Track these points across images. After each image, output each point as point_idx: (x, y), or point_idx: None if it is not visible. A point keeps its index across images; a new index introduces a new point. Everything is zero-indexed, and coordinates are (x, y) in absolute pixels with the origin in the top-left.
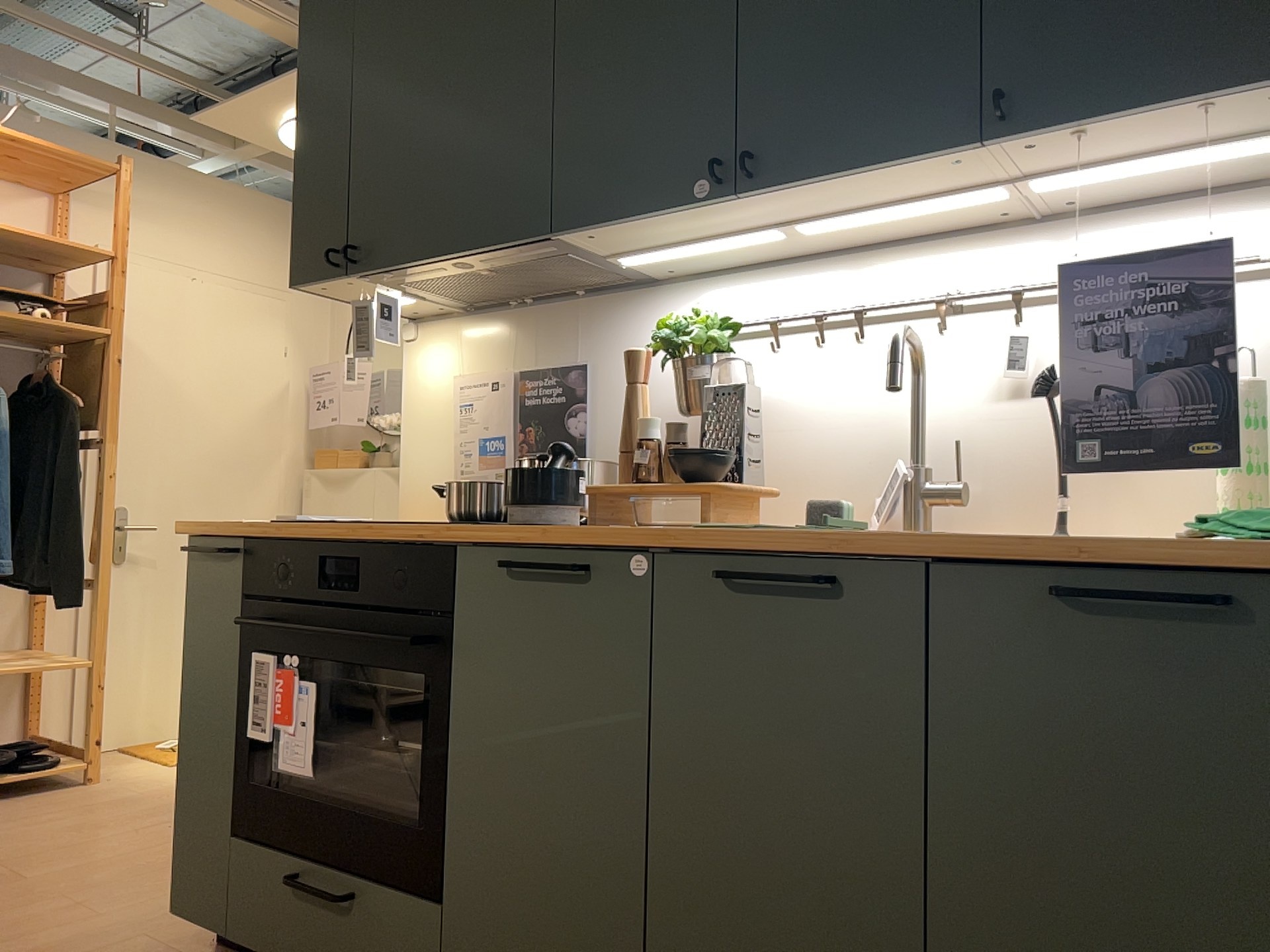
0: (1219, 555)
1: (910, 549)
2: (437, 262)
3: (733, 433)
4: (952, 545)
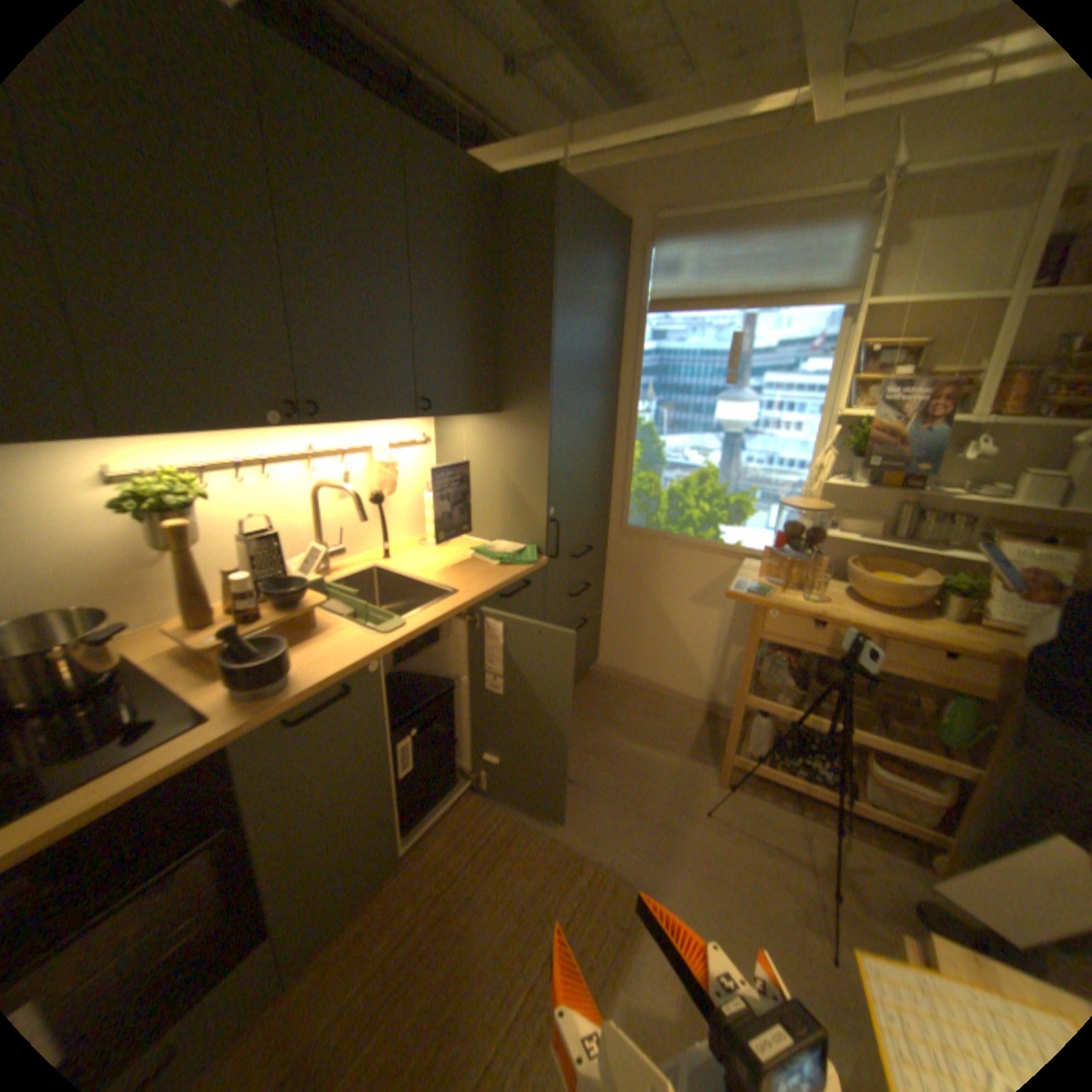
0: (521, 572)
1: (473, 603)
2: None
3: (276, 564)
4: (484, 597)
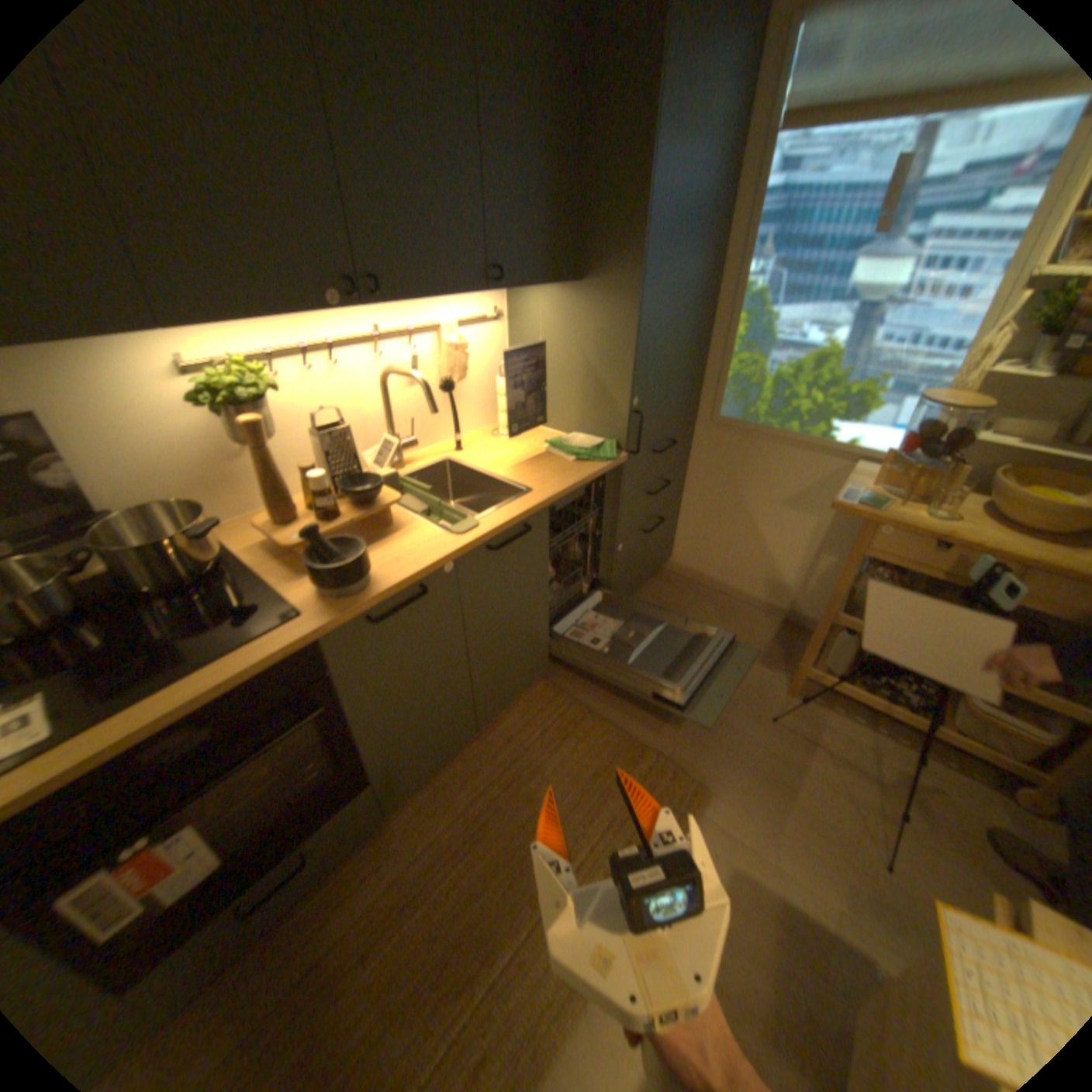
0: (597, 470)
1: (547, 504)
2: None
3: (348, 461)
4: (558, 498)
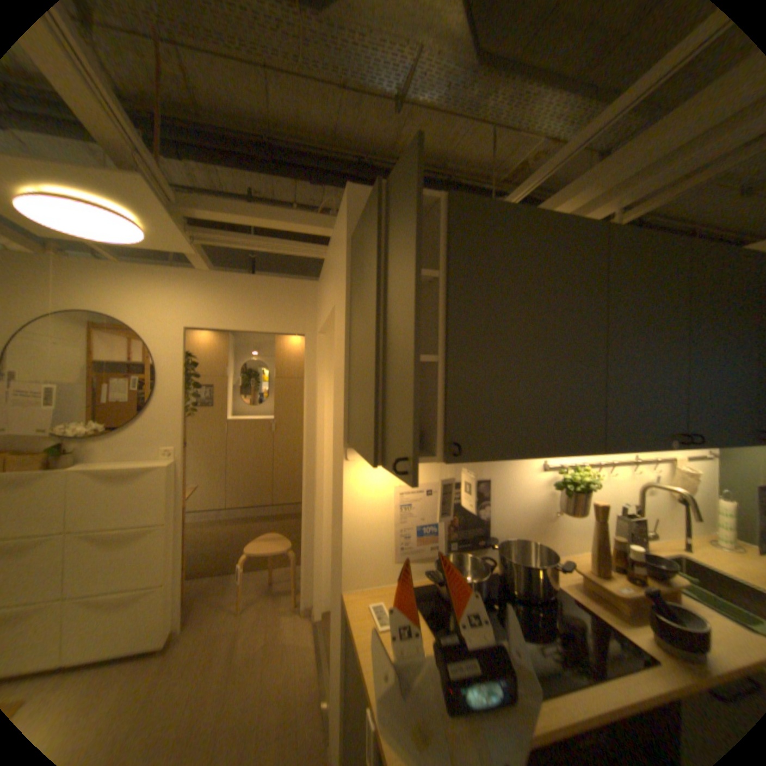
0: None
1: None
2: (517, 457)
3: (644, 542)
4: None
